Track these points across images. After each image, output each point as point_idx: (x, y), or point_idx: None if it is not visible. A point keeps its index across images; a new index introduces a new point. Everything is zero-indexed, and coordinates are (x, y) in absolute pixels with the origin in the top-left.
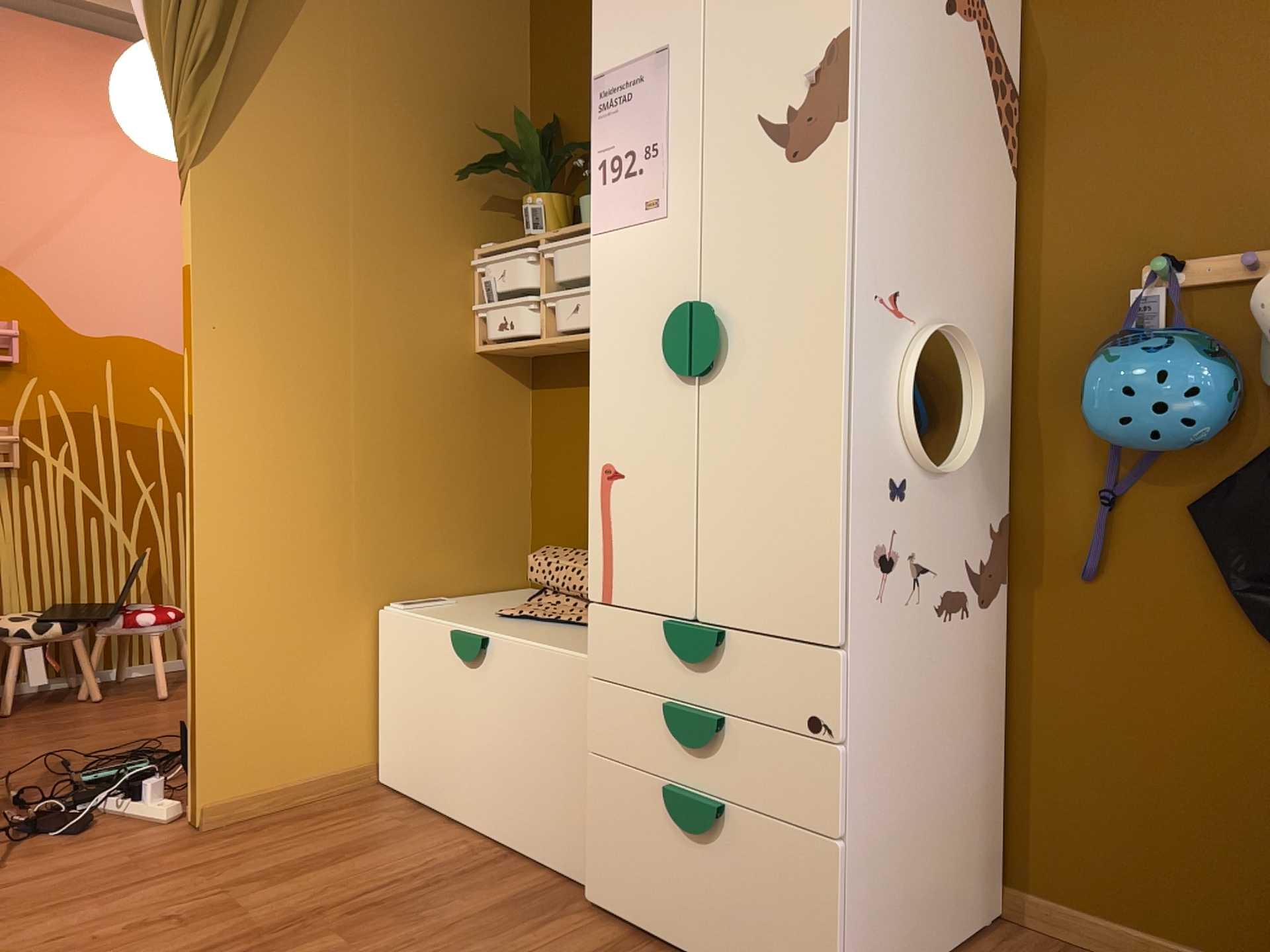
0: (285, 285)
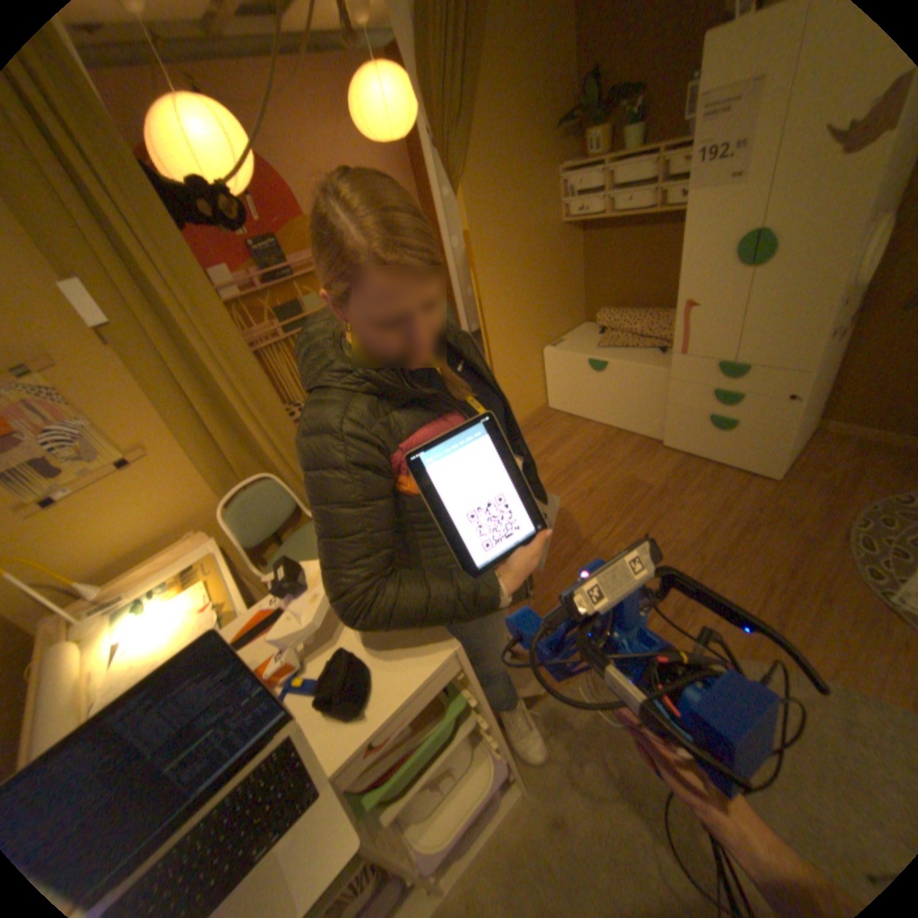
0: (497, 225)
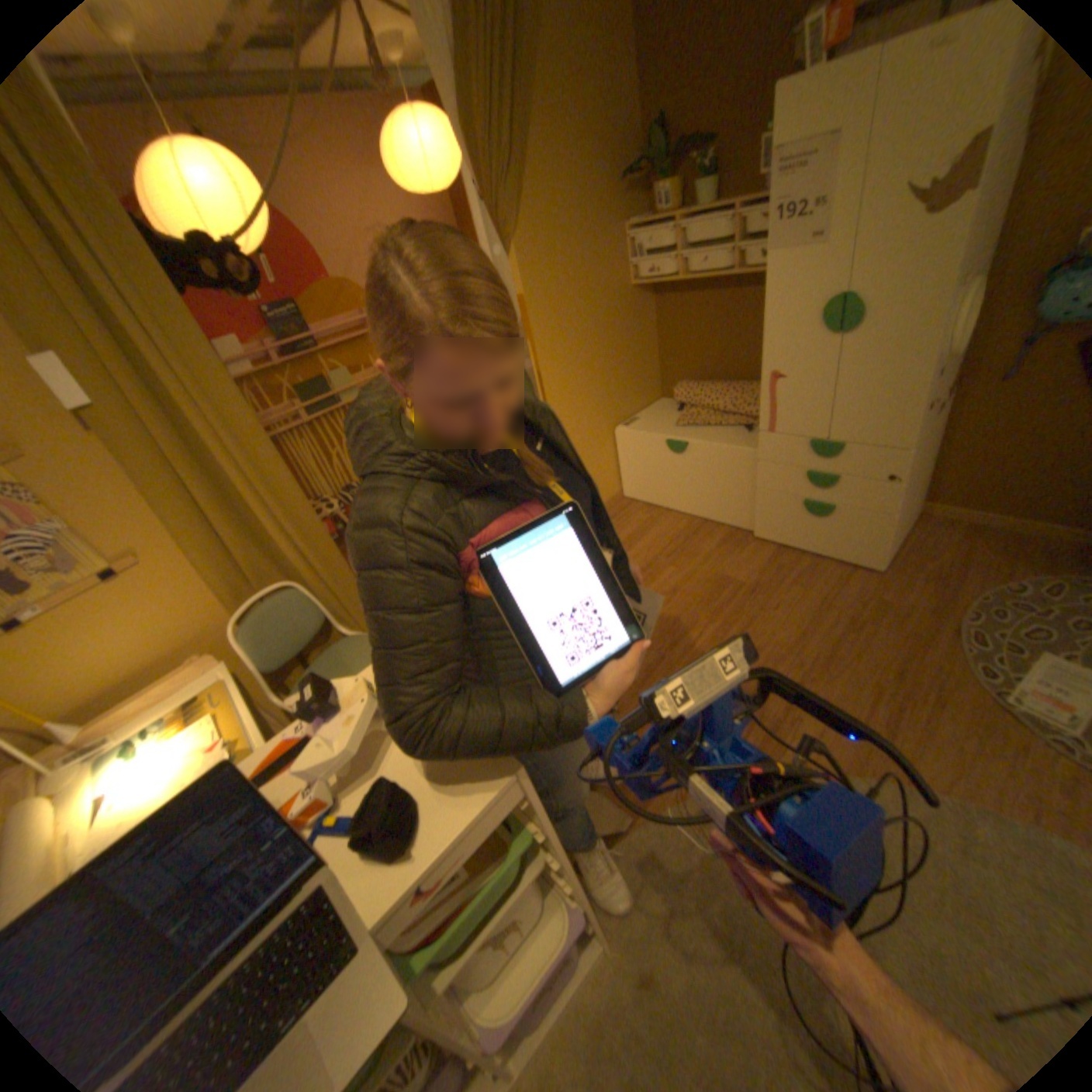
0: (557, 288)
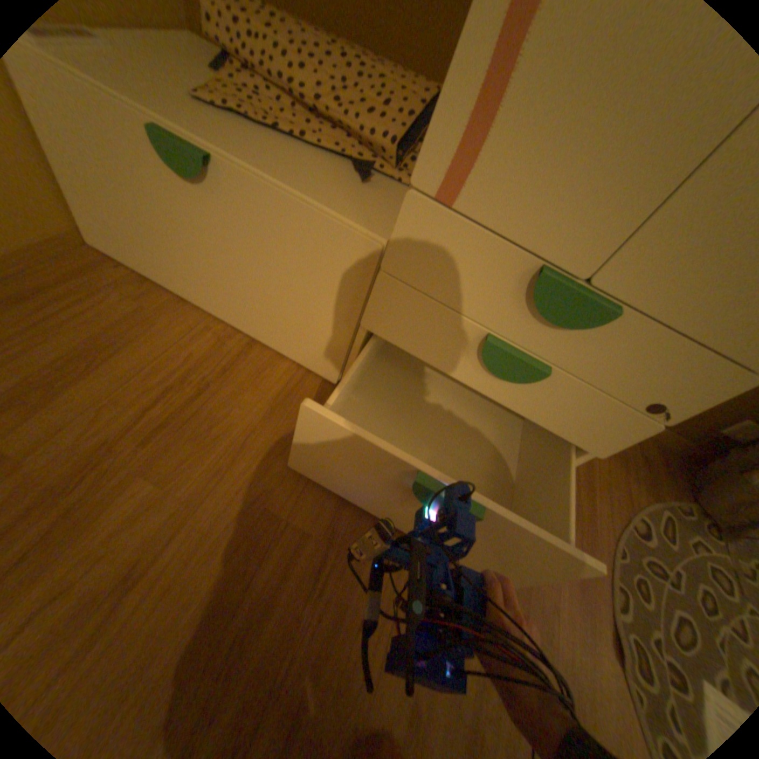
0: None
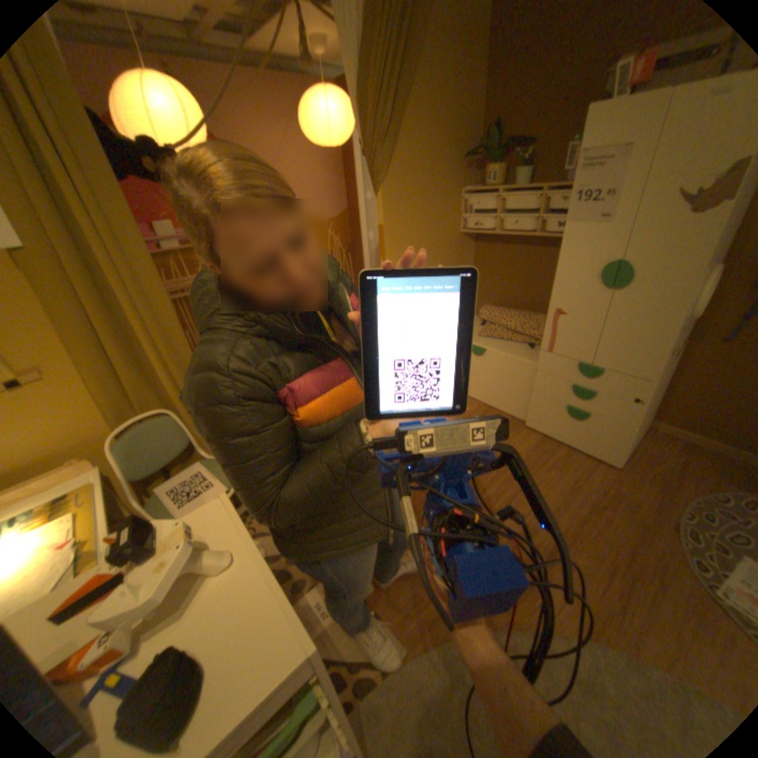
0: (408, 225)
